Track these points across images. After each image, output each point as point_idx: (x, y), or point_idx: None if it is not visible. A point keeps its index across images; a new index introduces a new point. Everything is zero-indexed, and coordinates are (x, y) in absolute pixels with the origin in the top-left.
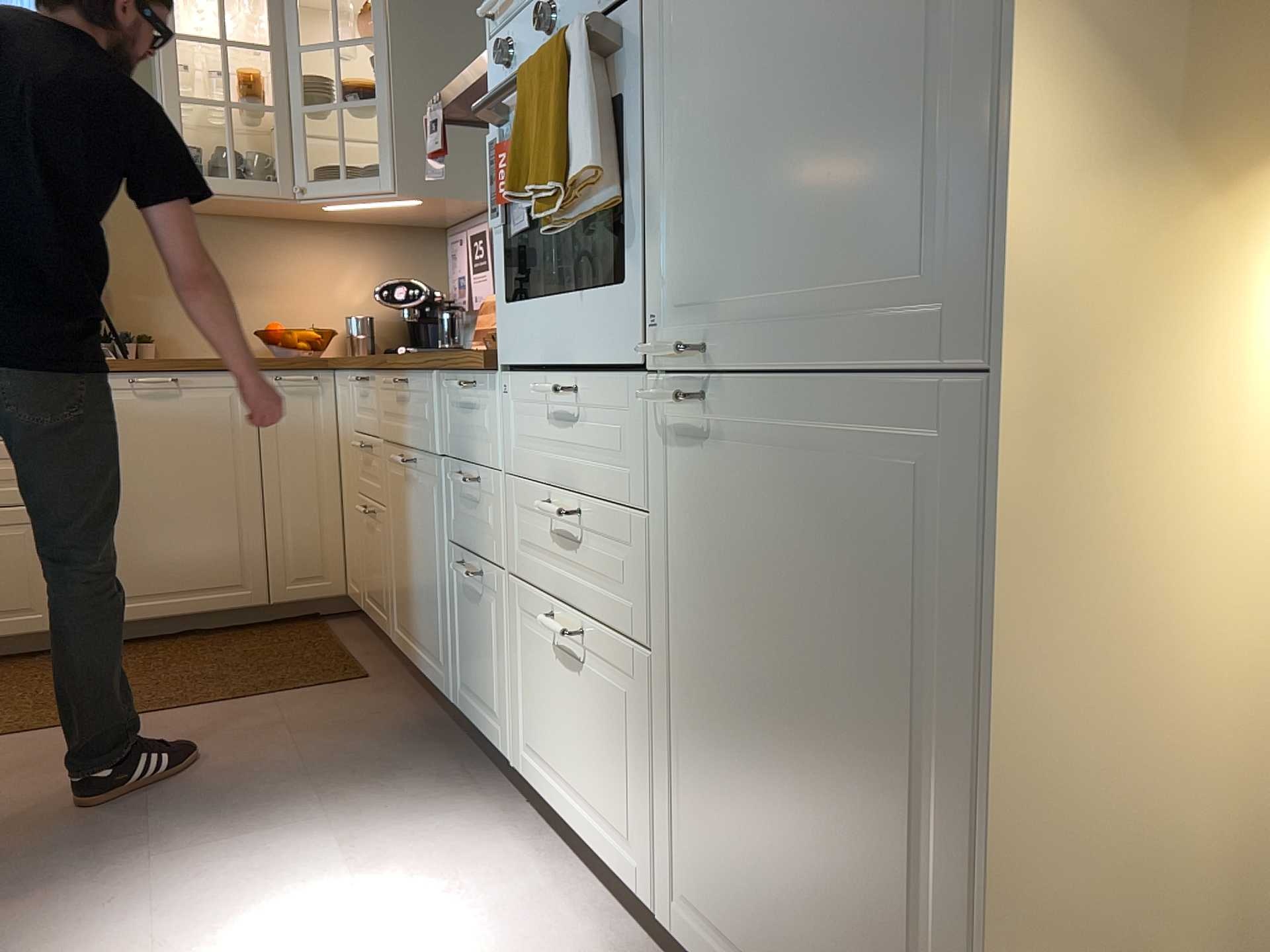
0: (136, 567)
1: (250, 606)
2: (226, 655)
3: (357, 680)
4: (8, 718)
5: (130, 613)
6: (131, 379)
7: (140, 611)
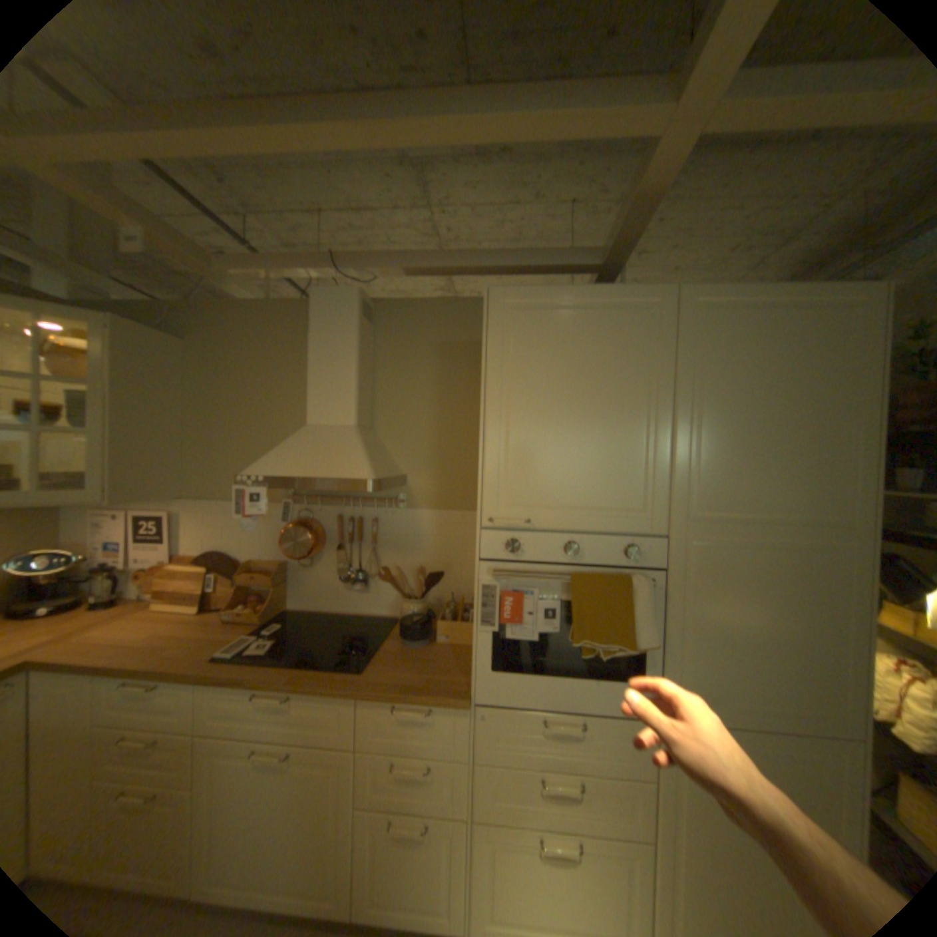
0: None
1: None
2: None
3: None
4: None
5: None
6: None
7: None
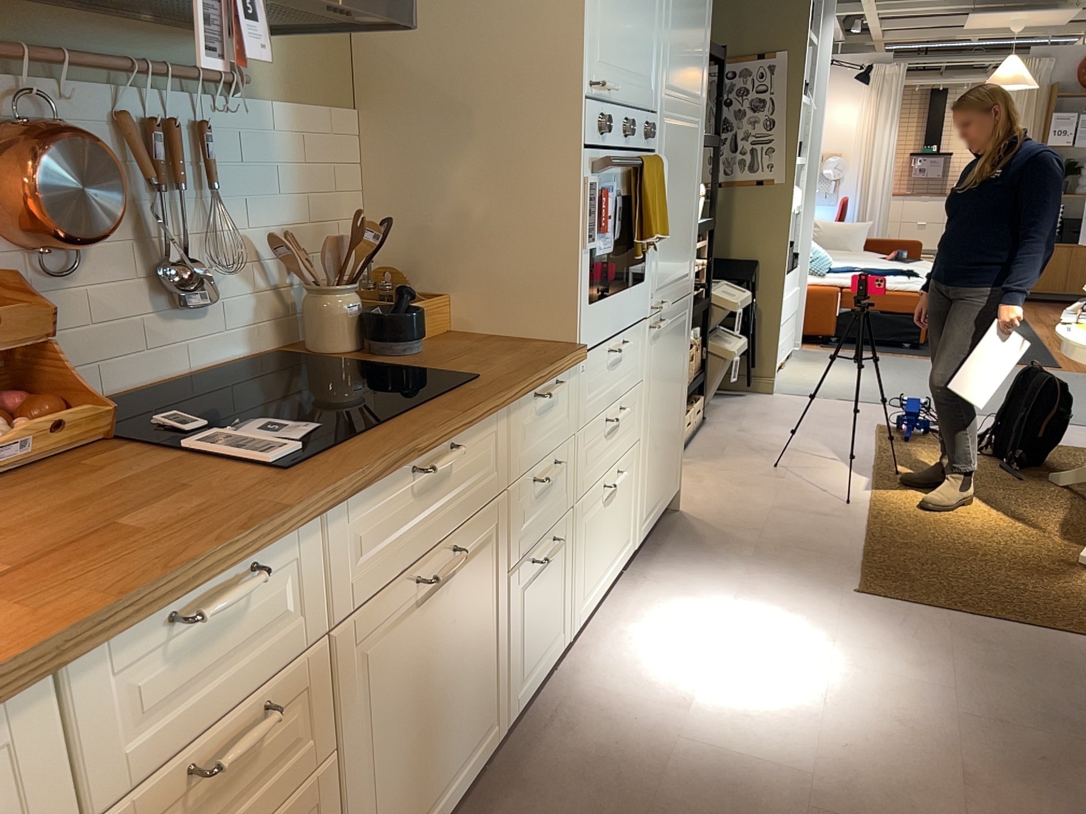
0: None
1: None
2: None
3: None
4: None
5: None
6: None
7: None
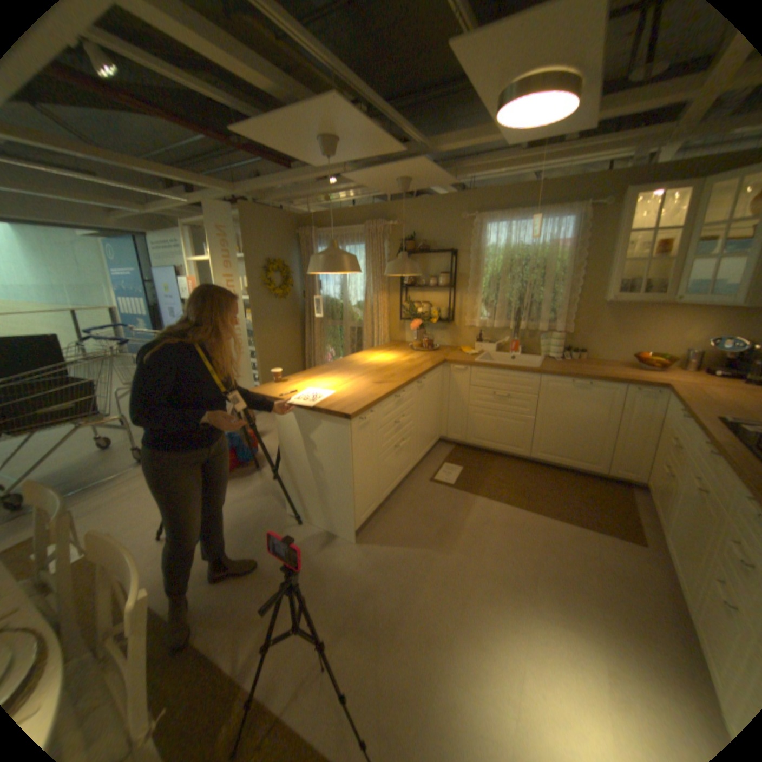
0: (558, 445)
1: (599, 473)
2: (584, 494)
3: (640, 546)
4: (506, 492)
5: (552, 459)
6: (573, 380)
7: (556, 460)
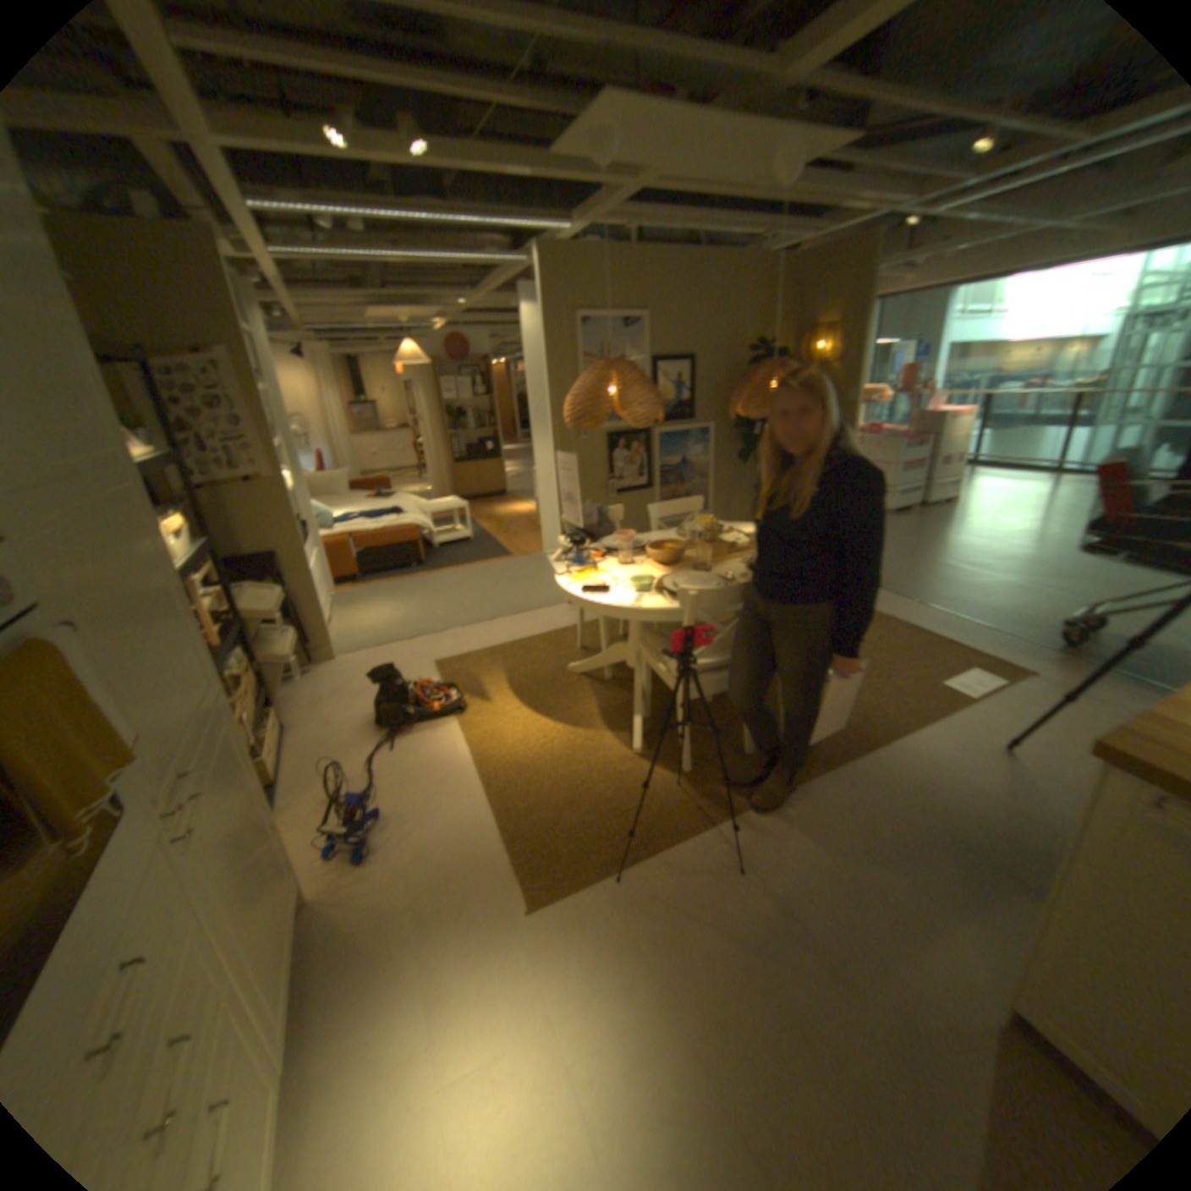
0: None
1: None
2: None
3: None
4: None
5: None
6: None
7: None
